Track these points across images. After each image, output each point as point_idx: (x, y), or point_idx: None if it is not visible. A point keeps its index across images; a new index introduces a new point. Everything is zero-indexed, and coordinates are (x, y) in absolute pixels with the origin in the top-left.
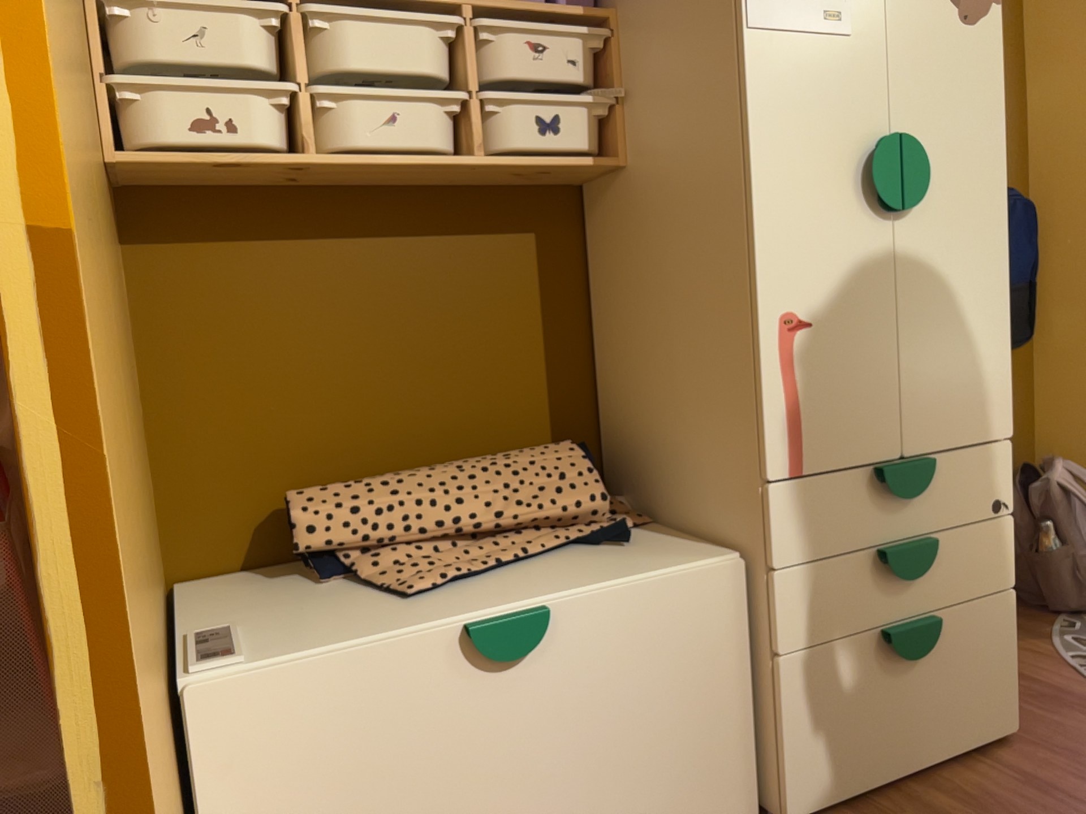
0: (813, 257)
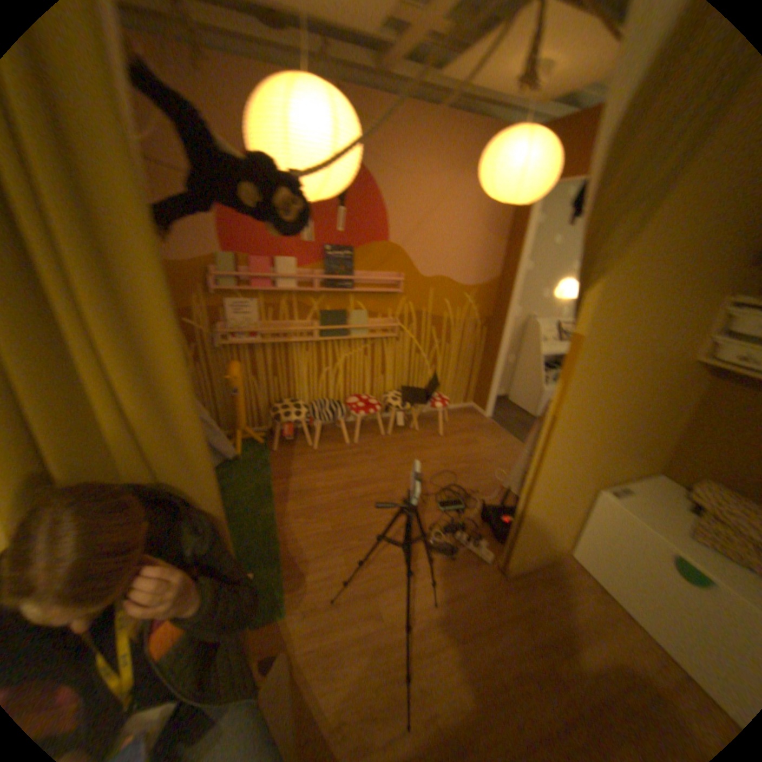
0: None
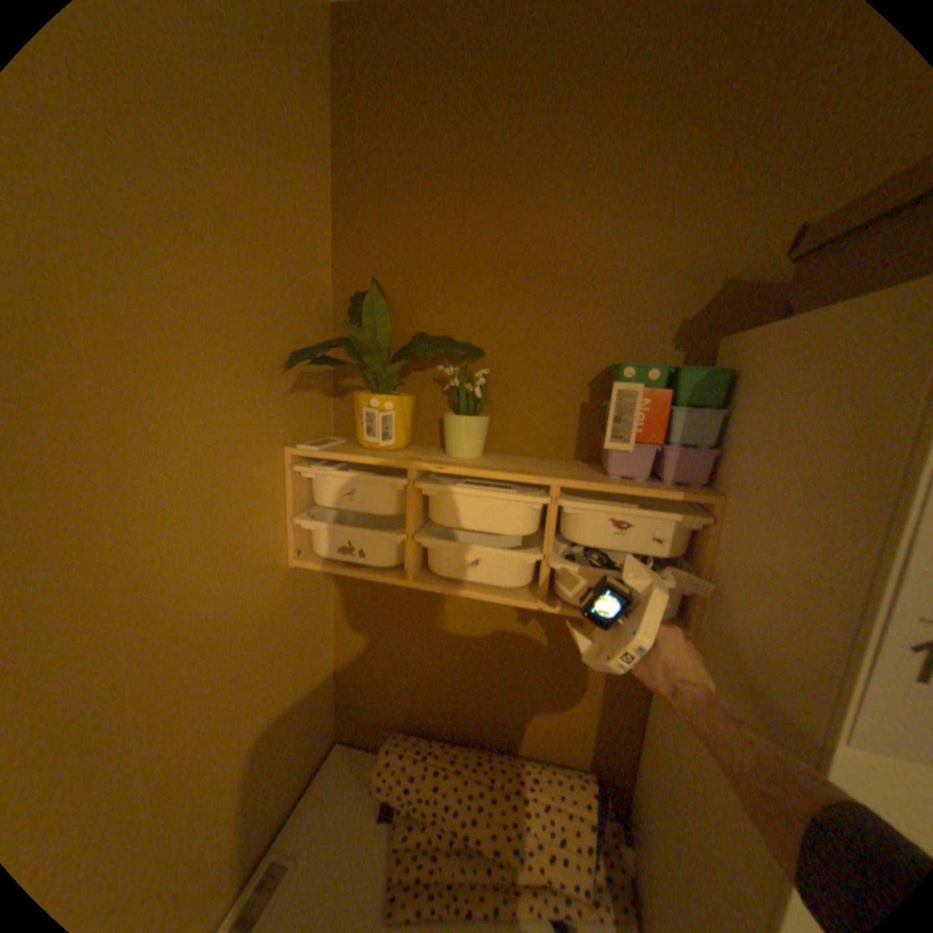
0: None
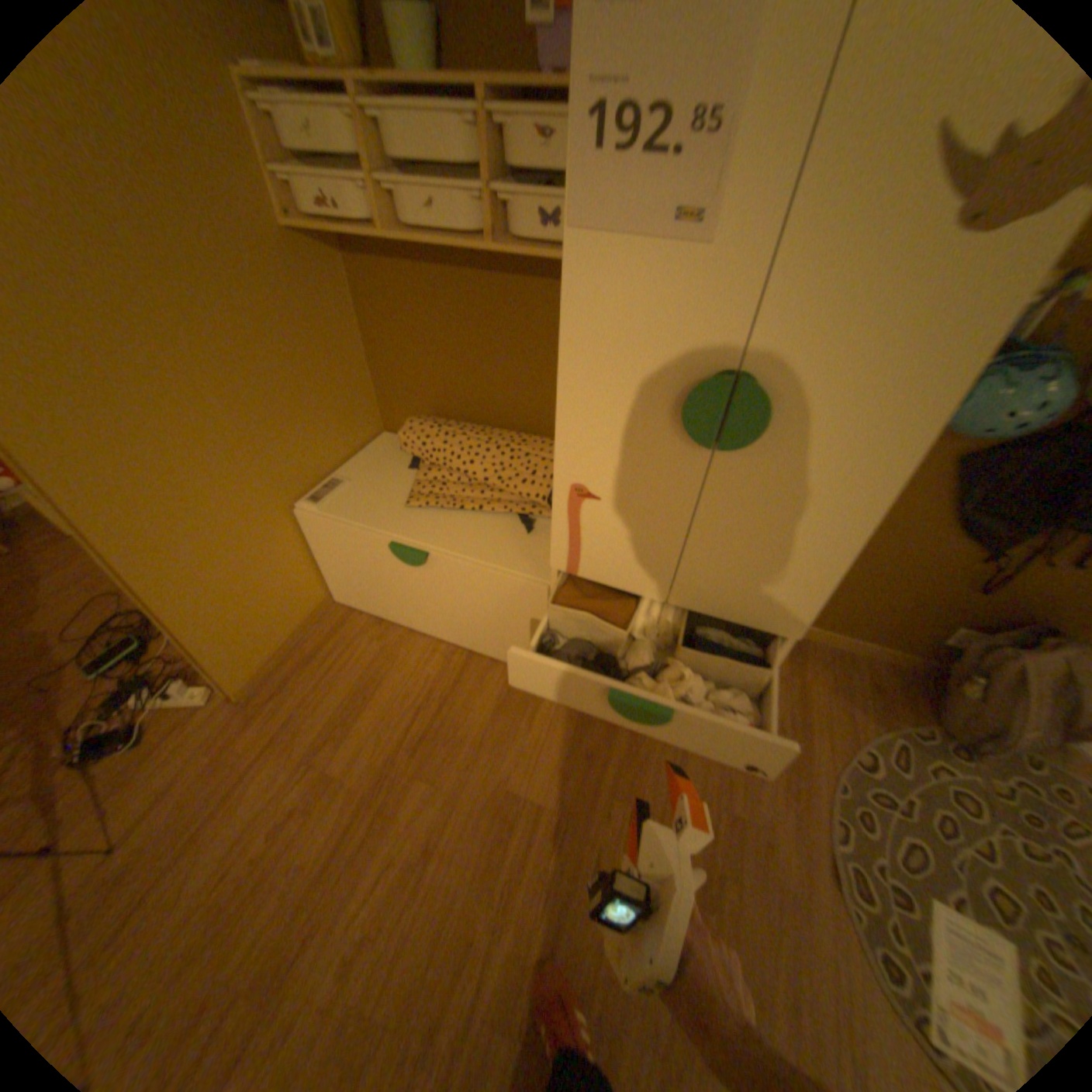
0: (608, 455)
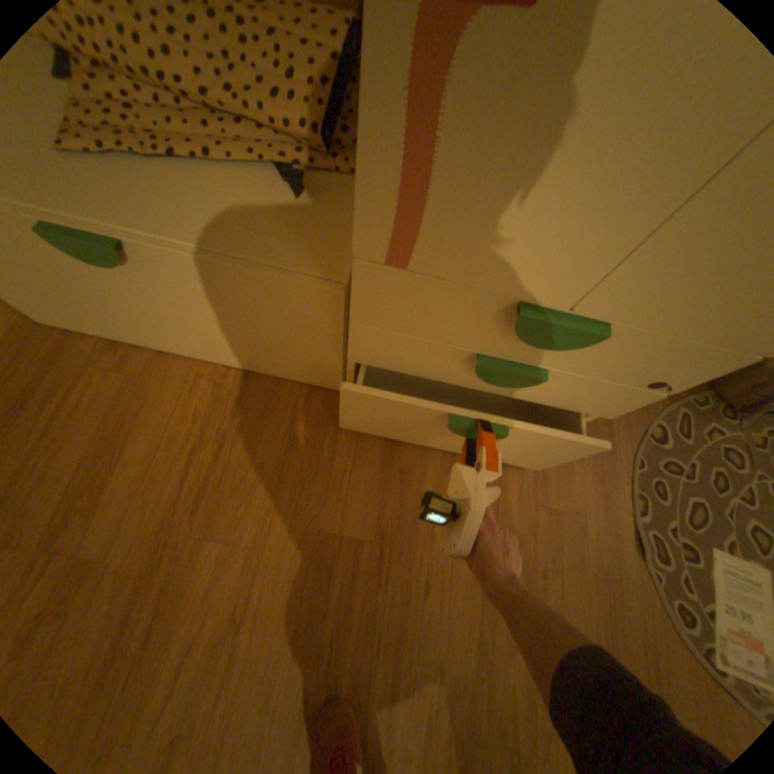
0: None
